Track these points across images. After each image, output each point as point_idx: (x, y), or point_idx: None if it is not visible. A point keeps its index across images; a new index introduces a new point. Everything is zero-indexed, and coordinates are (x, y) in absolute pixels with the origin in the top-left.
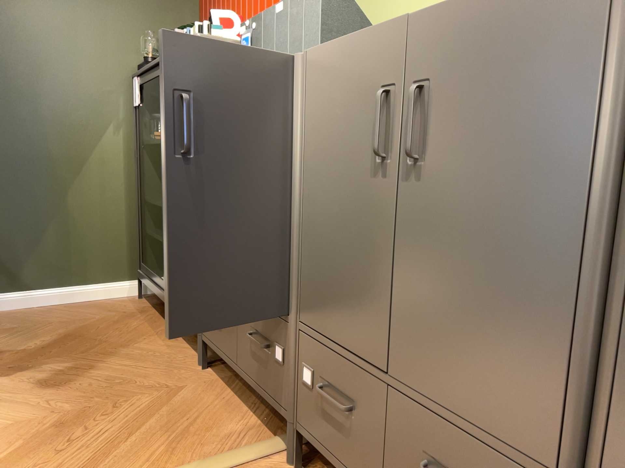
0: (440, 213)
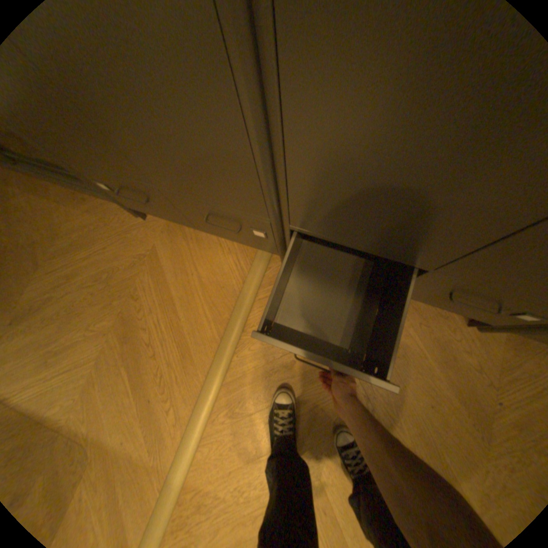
0: None
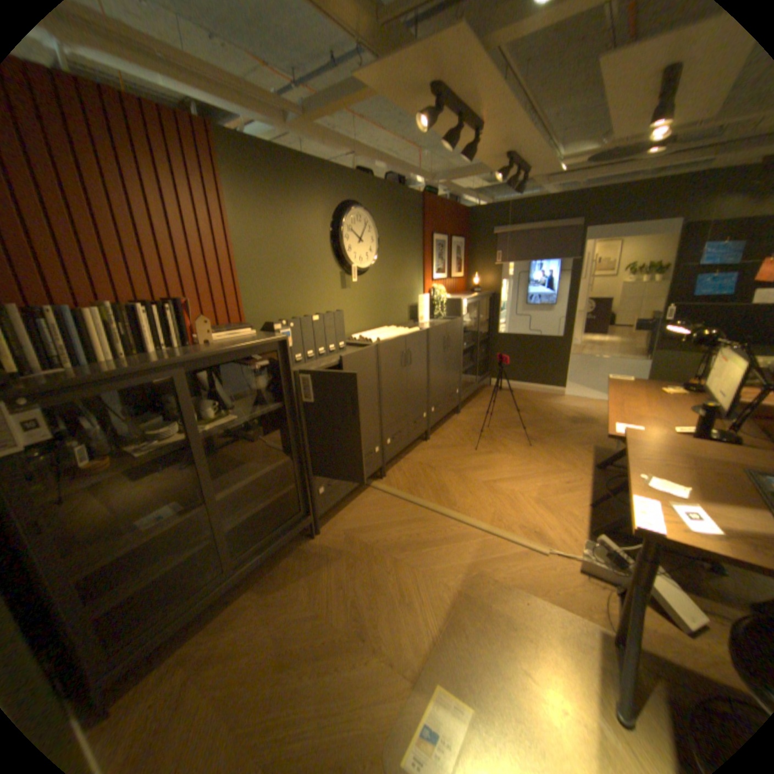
0: (413, 374)
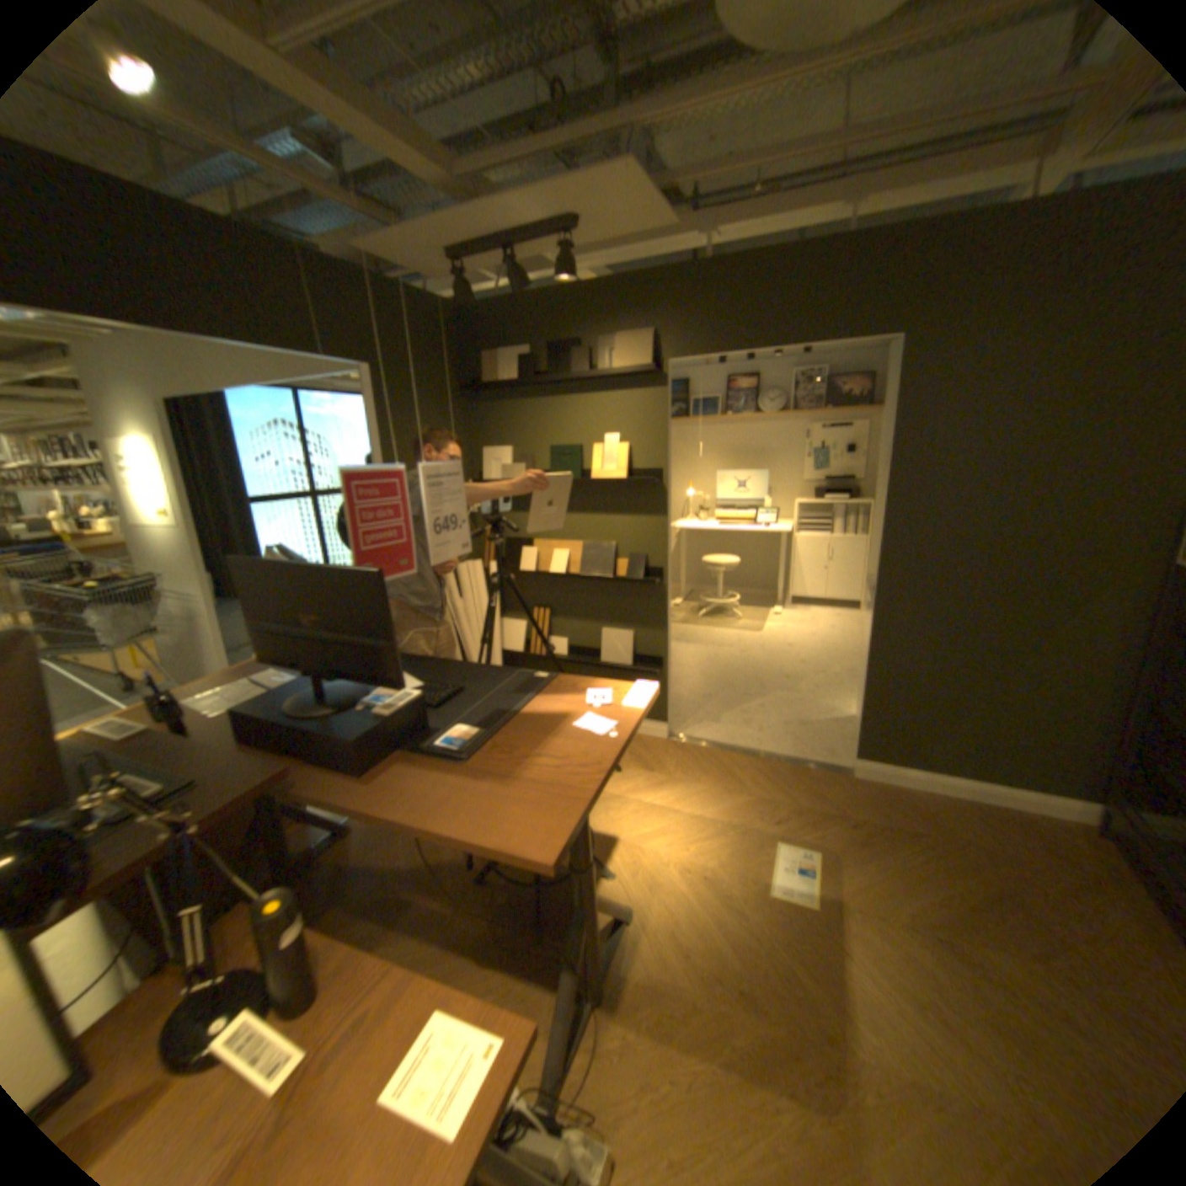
0: None
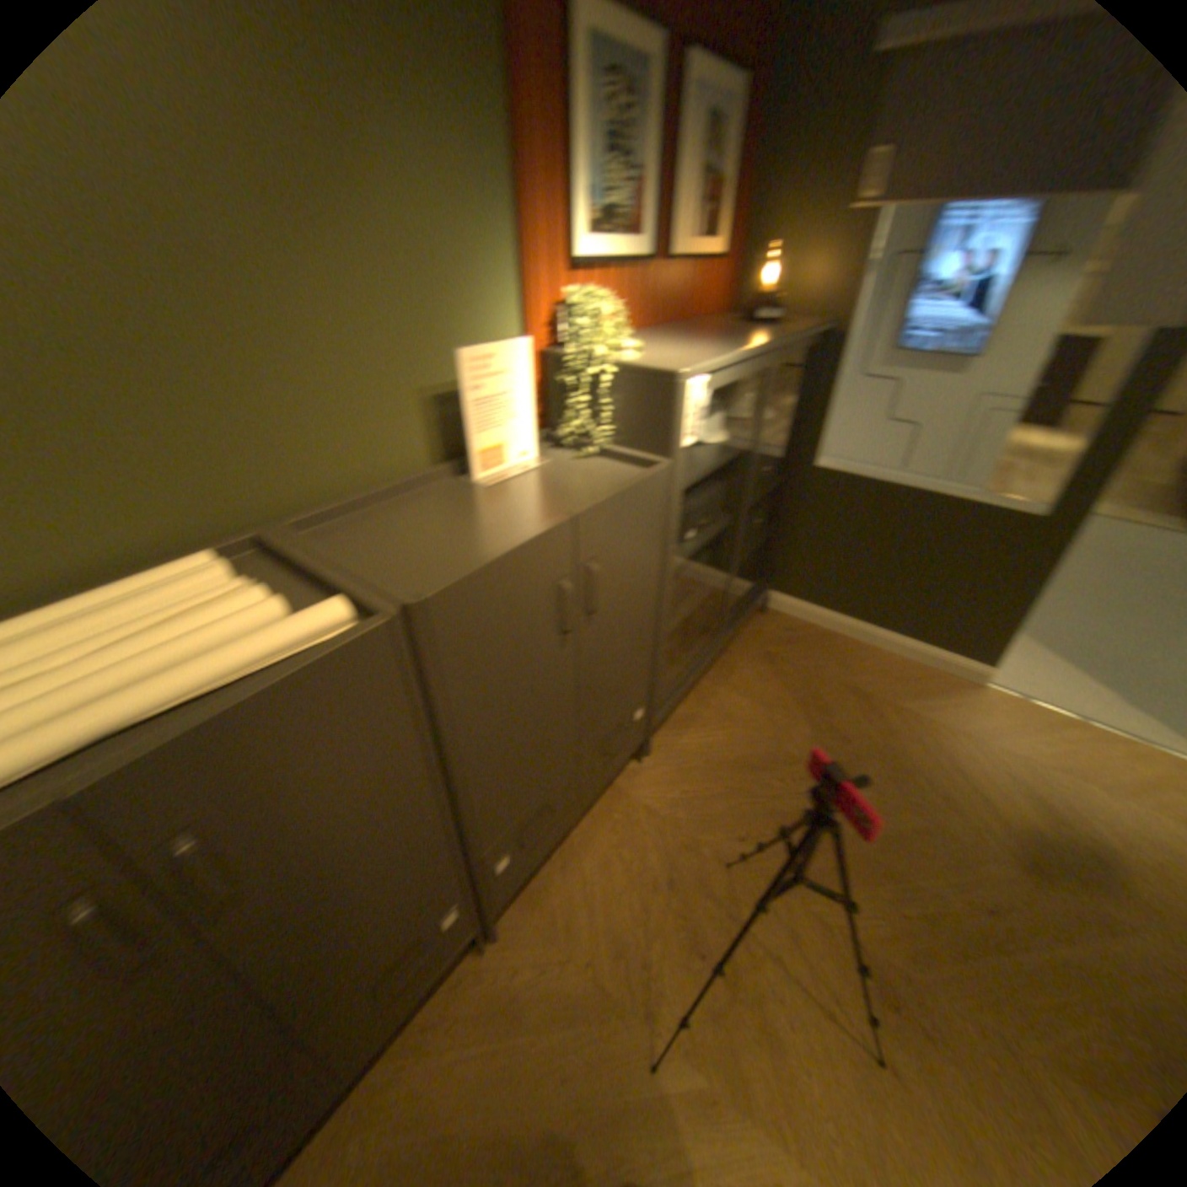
0: (299, 883)
